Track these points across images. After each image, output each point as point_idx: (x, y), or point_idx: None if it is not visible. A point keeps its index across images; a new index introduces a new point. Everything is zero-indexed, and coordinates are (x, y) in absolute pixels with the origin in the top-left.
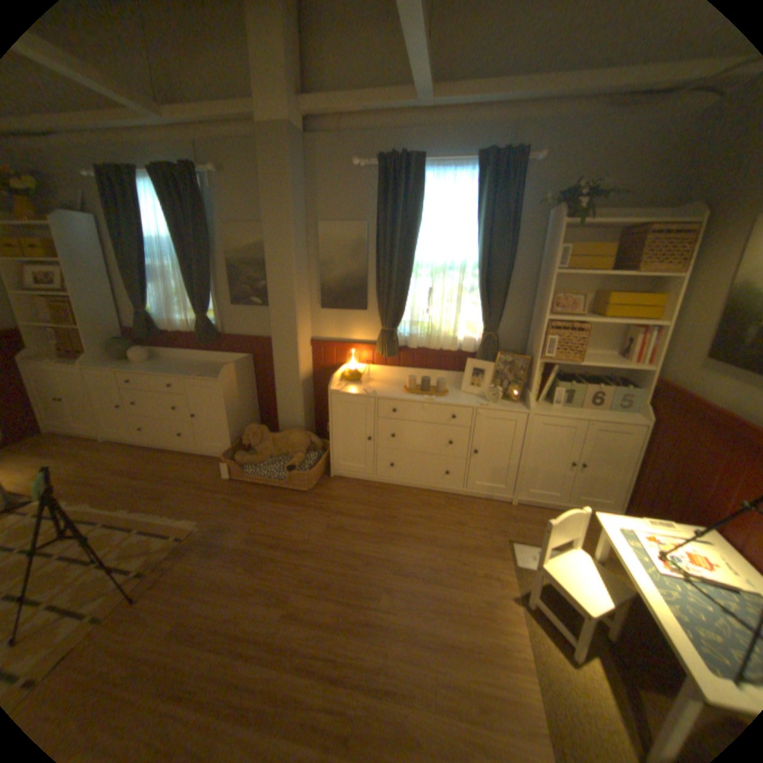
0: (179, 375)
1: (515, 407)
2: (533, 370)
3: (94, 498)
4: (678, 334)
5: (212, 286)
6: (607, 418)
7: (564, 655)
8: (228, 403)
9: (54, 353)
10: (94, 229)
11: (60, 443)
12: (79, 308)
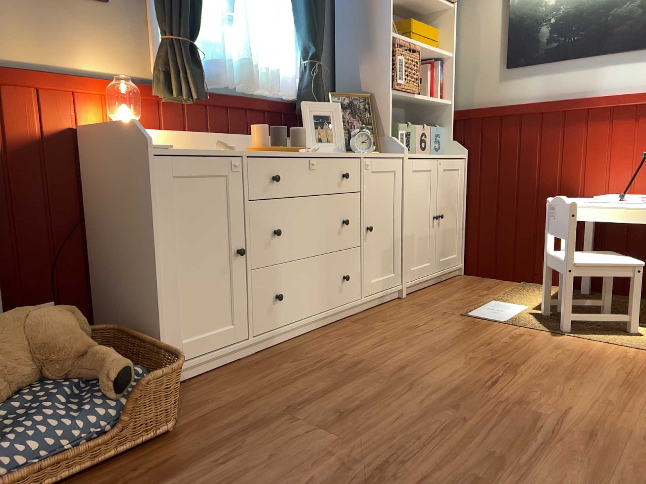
0: None
1: (385, 154)
2: (379, 108)
3: None
4: (457, 65)
5: None
6: (442, 155)
7: (625, 335)
8: None
9: None
10: None
11: None
12: None
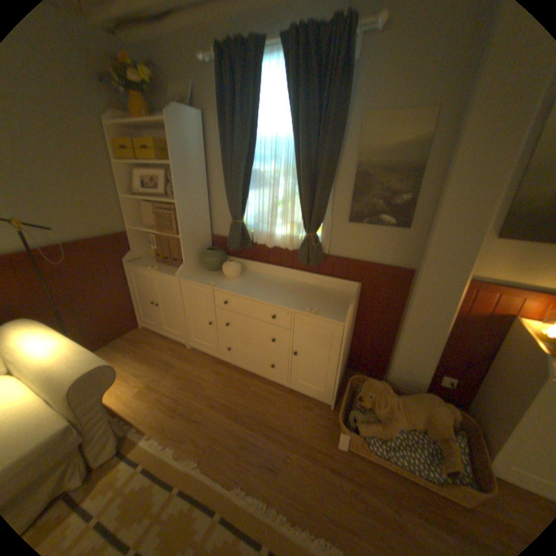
0: (289, 305)
1: None
2: None
3: (200, 447)
4: None
5: (331, 197)
6: None
7: None
8: (345, 348)
9: (152, 254)
10: (201, 126)
11: (155, 343)
12: (183, 215)
